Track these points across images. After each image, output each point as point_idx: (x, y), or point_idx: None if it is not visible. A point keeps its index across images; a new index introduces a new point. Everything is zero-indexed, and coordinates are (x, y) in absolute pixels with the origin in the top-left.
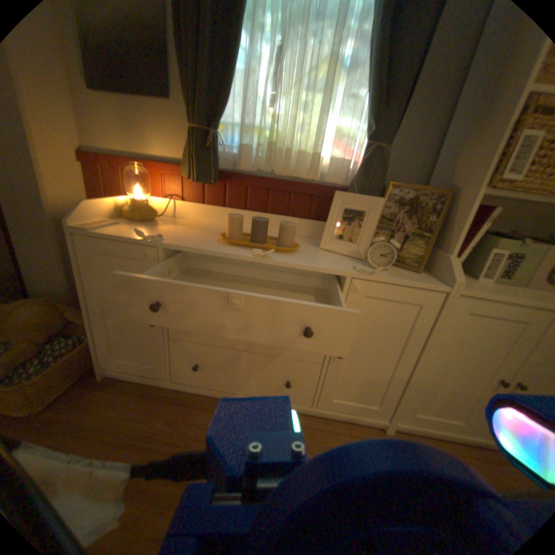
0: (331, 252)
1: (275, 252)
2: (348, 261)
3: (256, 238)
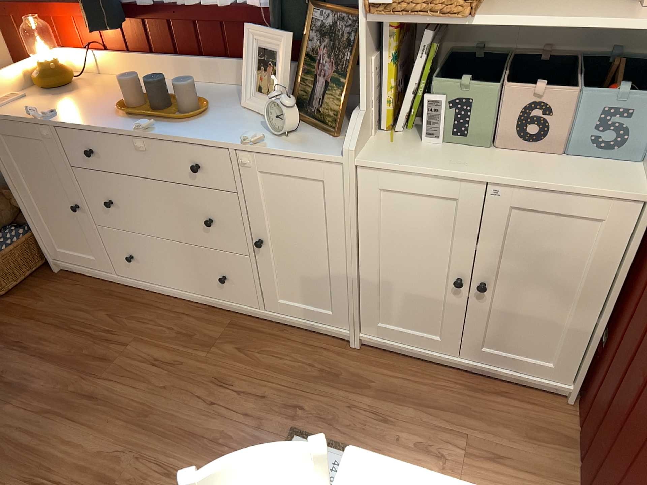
0: (254, 114)
1: (173, 122)
2: (259, 127)
3: (158, 106)
